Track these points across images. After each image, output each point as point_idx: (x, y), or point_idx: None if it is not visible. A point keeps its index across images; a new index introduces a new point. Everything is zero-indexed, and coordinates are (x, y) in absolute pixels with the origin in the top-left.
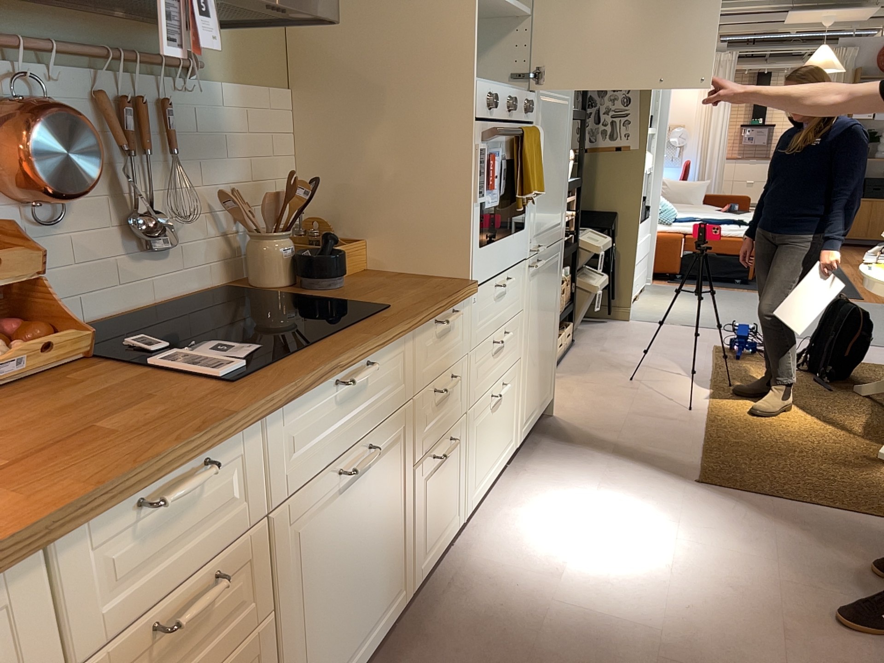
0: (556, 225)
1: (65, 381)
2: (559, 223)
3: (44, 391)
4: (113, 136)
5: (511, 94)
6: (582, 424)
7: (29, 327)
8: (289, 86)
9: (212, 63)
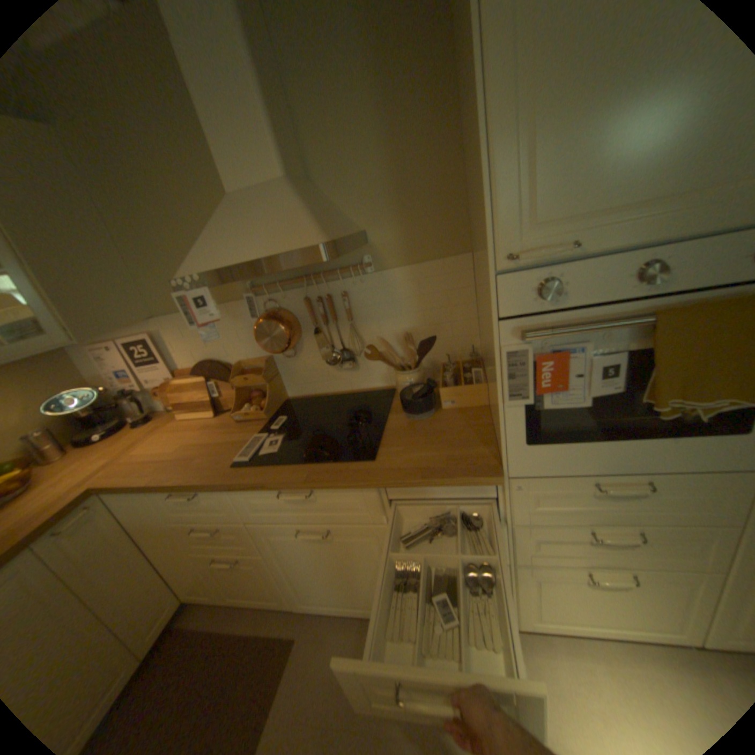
0: None
1: (245, 429)
2: None
3: (235, 431)
4: (311, 318)
5: (658, 252)
6: None
7: (262, 401)
8: (470, 248)
9: (384, 256)
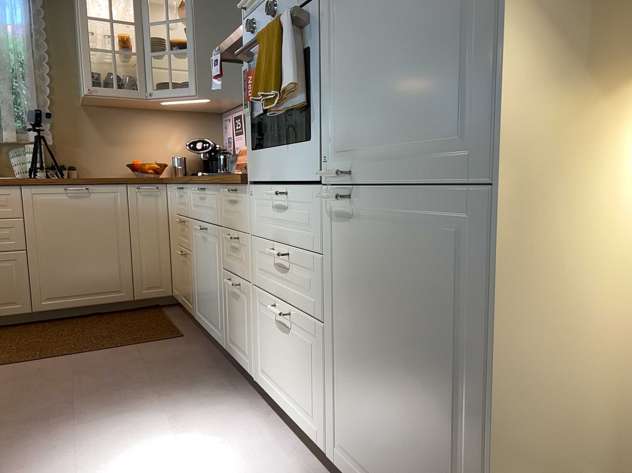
0: (435, 144)
1: None
2: (456, 141)
3: None
4: None
5: None
6: None
7: None
8: None
9: None
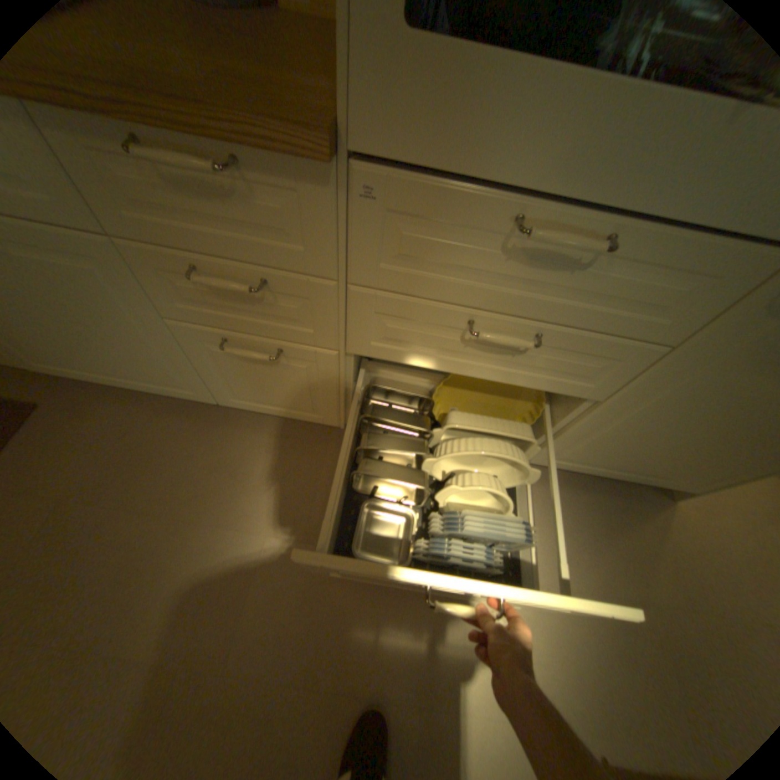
0: None
1: None
2: None
3: None
4: None
5: None
6: (679, 547)
7: None
8: None
9: None
